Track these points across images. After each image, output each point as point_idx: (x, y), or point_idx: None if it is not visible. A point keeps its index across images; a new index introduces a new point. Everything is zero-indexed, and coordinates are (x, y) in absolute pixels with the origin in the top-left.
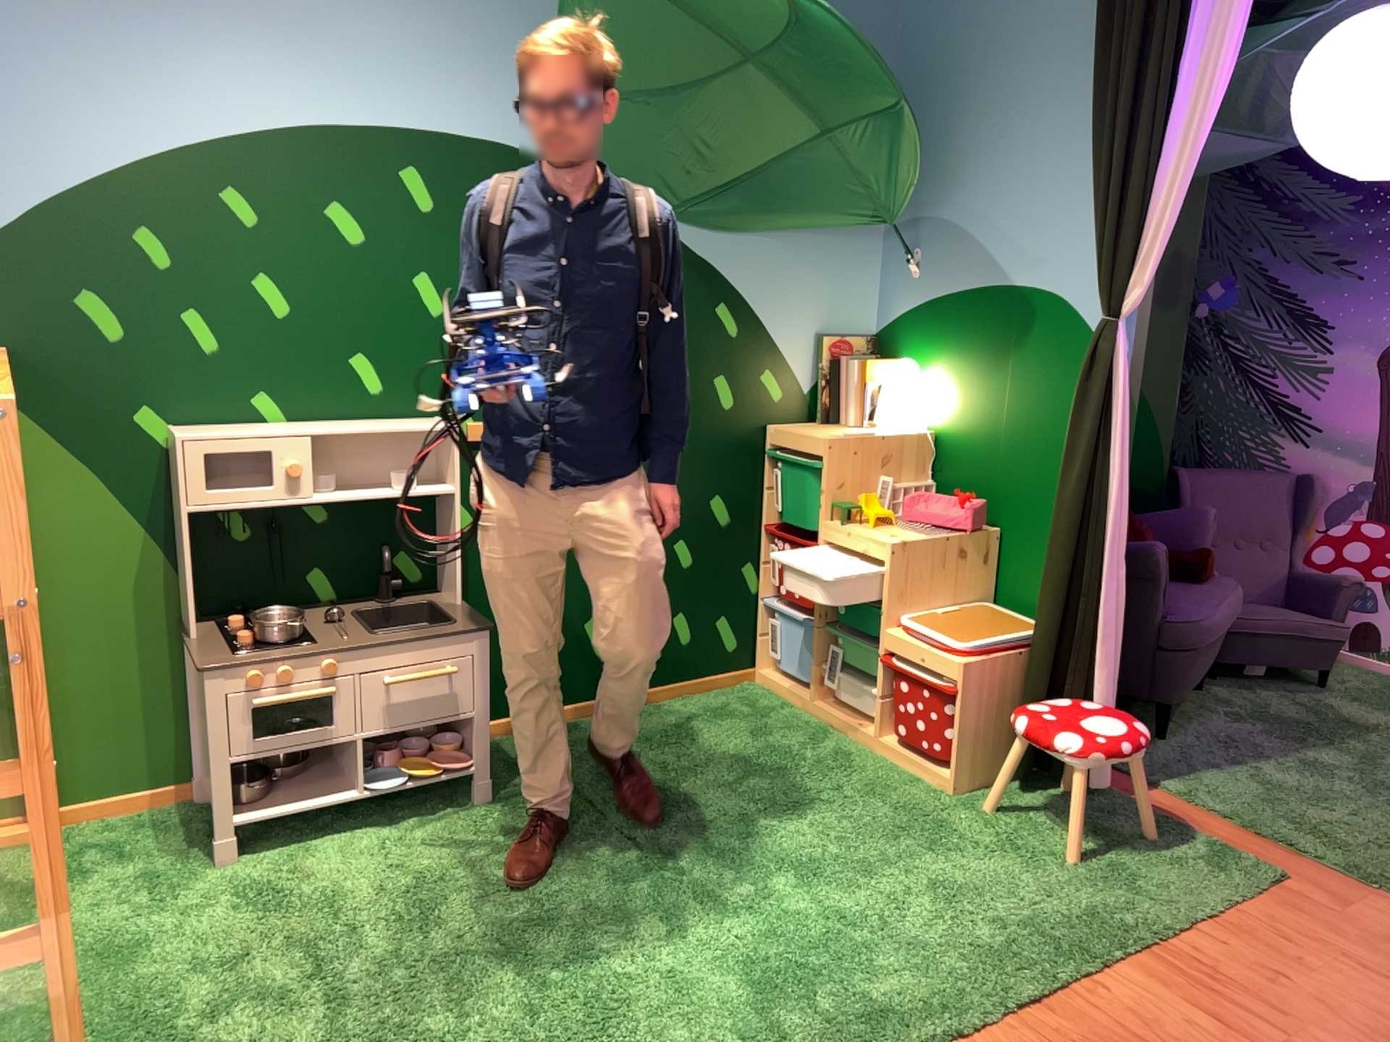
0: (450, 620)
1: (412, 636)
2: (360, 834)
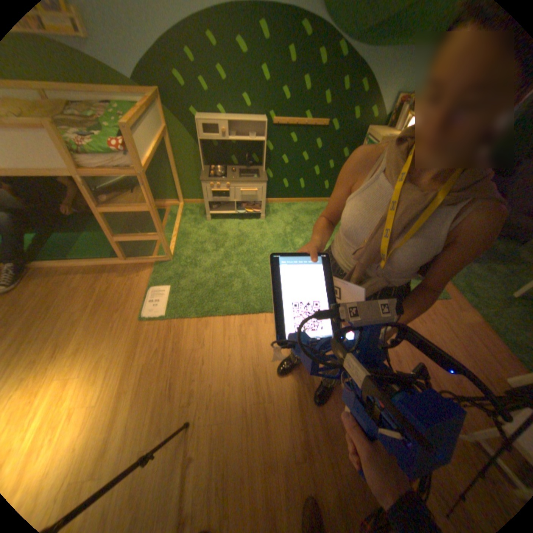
0: (258, 176)
1: (245, 181)
2: (233, 222)
